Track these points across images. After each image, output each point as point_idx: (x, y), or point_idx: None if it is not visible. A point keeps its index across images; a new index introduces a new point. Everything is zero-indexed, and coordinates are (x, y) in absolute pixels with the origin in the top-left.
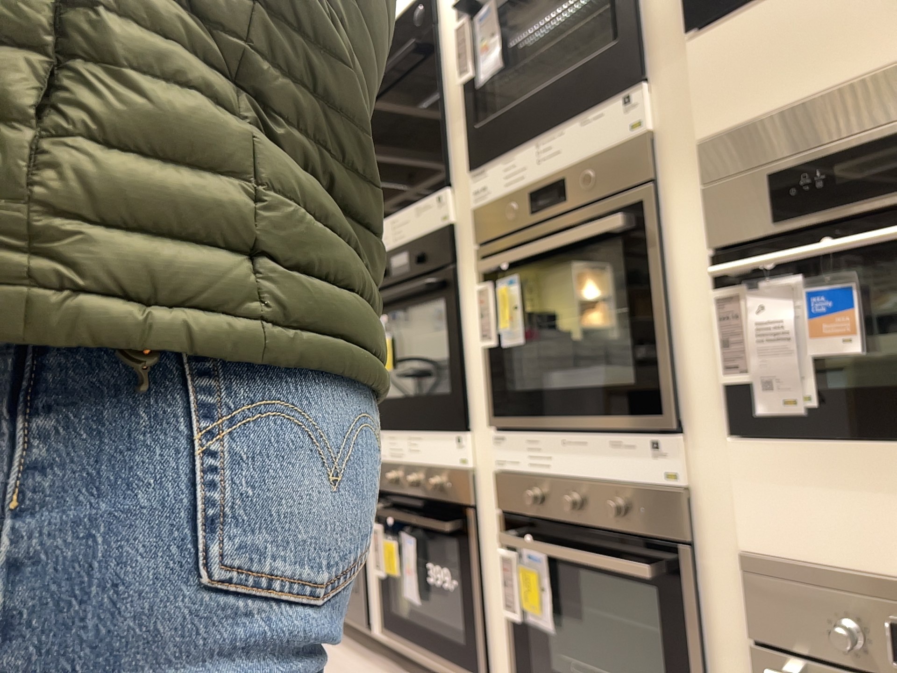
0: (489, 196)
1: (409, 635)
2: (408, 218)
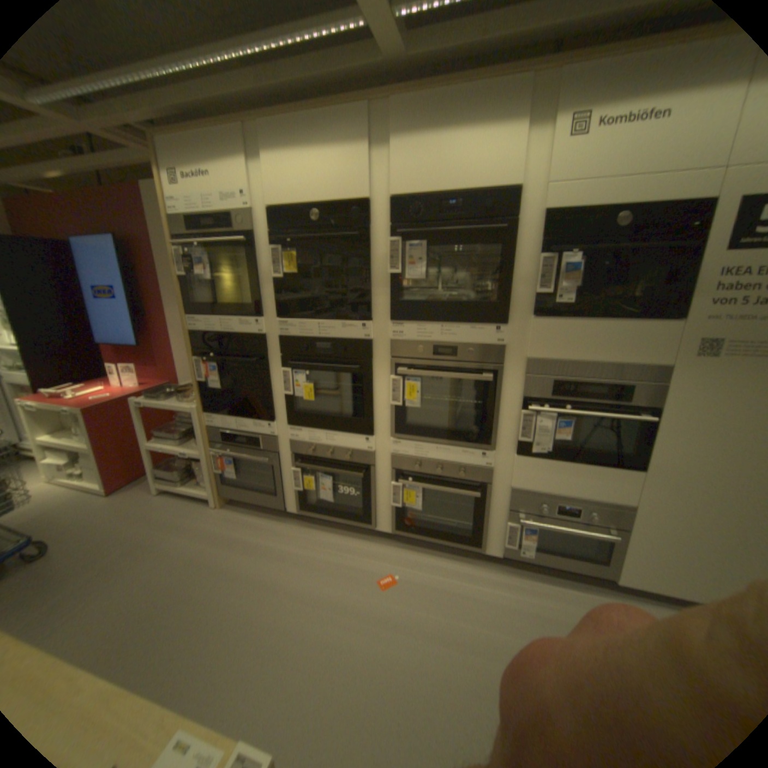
0: (407, 340)
1: (321, 514)
2: (338, 329)
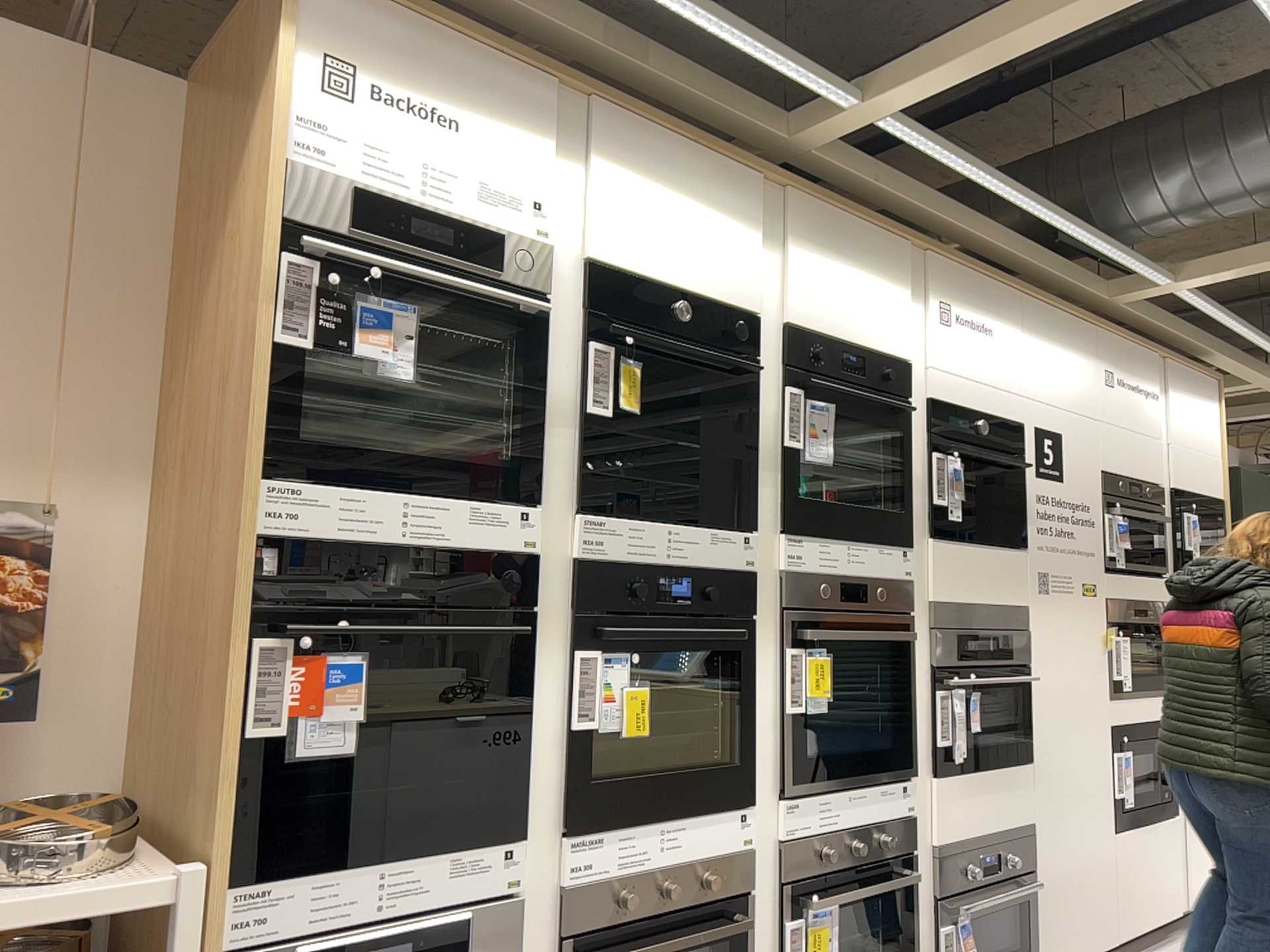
0: (799, 565)
1: None
2: (698, 539)
